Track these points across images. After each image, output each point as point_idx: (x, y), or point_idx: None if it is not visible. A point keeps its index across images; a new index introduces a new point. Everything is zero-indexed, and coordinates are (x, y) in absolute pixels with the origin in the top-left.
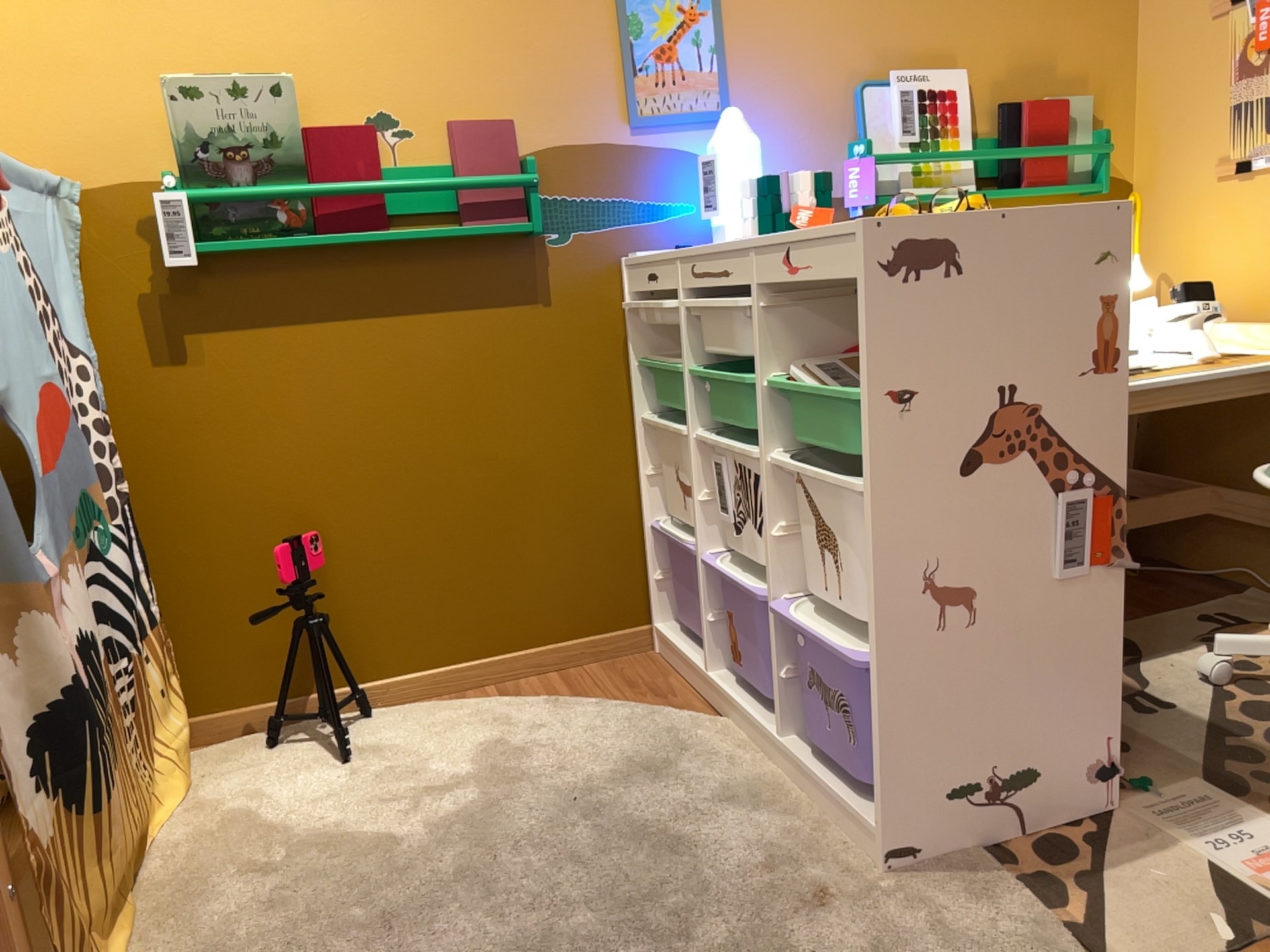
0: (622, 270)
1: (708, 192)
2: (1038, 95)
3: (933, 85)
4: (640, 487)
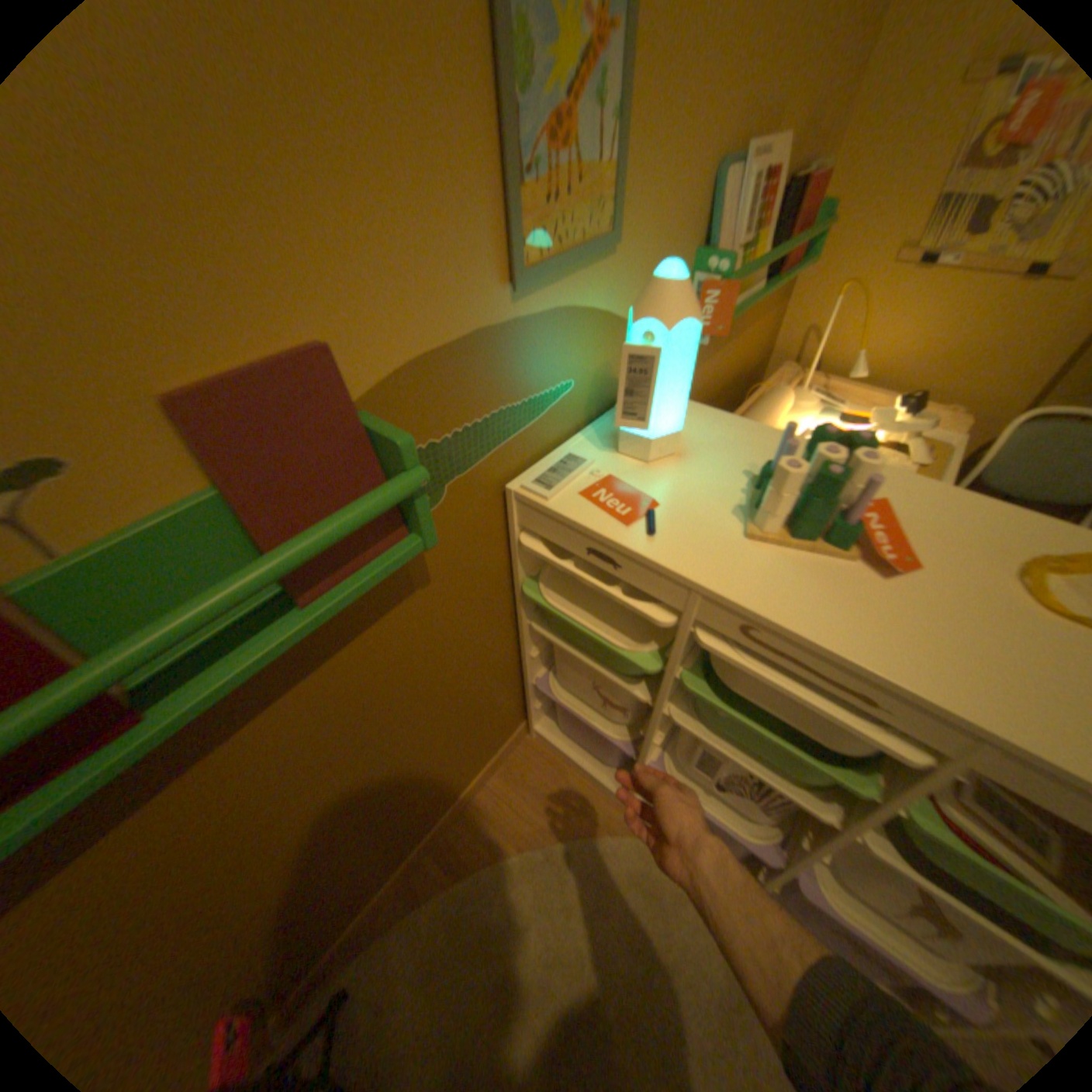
0: (511, 501)
1: (633, 397)
2: (808, 155)
3: (774, 159)
4: (520, 658)
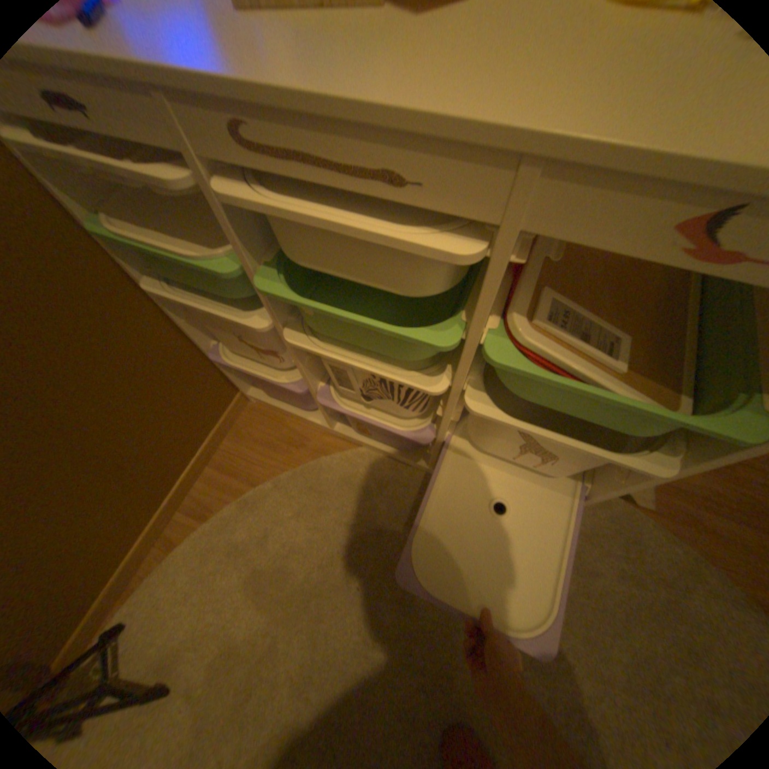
0: None
1: None
2: None
3: None
4: (182, 329)
